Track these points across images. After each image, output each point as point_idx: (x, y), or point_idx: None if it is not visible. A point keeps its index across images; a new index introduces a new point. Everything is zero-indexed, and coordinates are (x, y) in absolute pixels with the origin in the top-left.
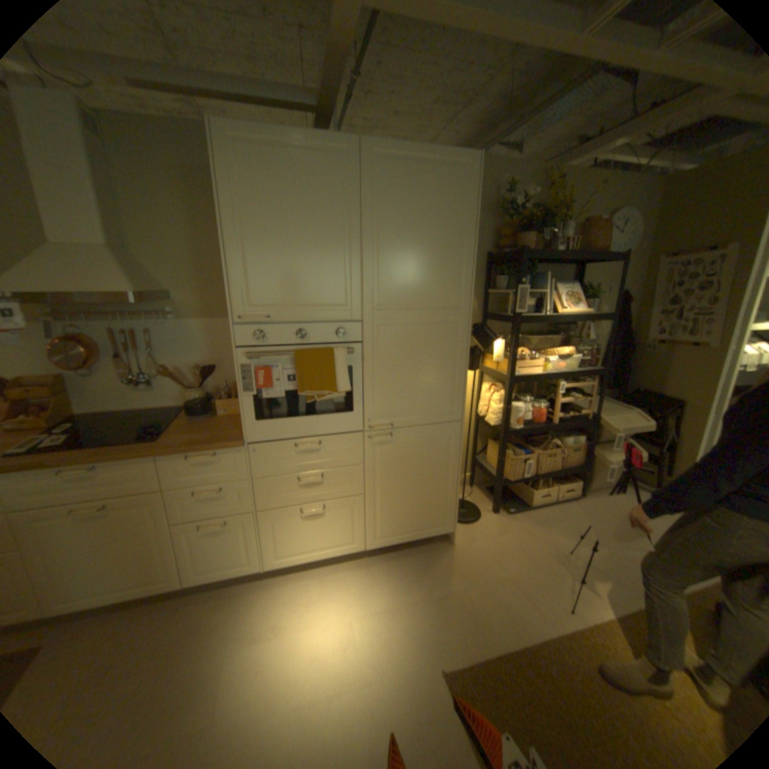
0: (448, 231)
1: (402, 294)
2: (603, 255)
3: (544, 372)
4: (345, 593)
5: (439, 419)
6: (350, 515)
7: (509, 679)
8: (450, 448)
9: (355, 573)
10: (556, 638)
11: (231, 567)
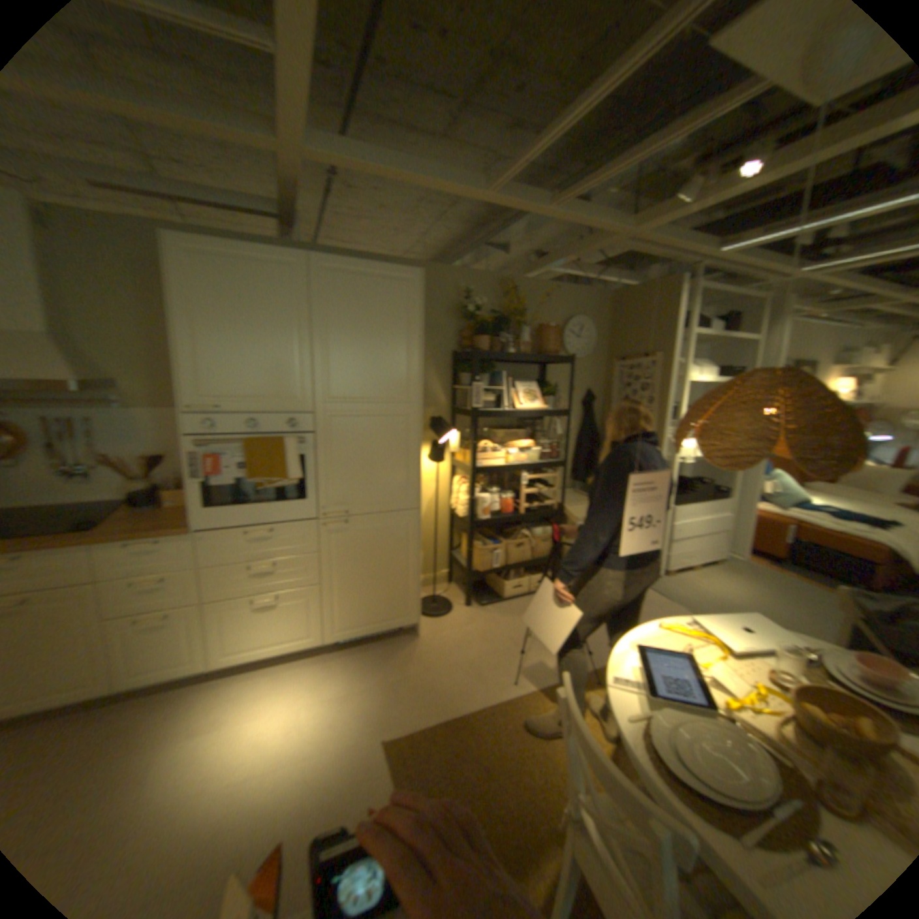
0: (392, 335)
1: (350, 389)
2: (554, 357)
3: (504, 464)
4: (295, 688)
5: (393, 507)
6: (303, 607)
7: (441, 741)
8: (407, 536)
9: (309, 669)
10: (493, 705)
11: (167, 668)
